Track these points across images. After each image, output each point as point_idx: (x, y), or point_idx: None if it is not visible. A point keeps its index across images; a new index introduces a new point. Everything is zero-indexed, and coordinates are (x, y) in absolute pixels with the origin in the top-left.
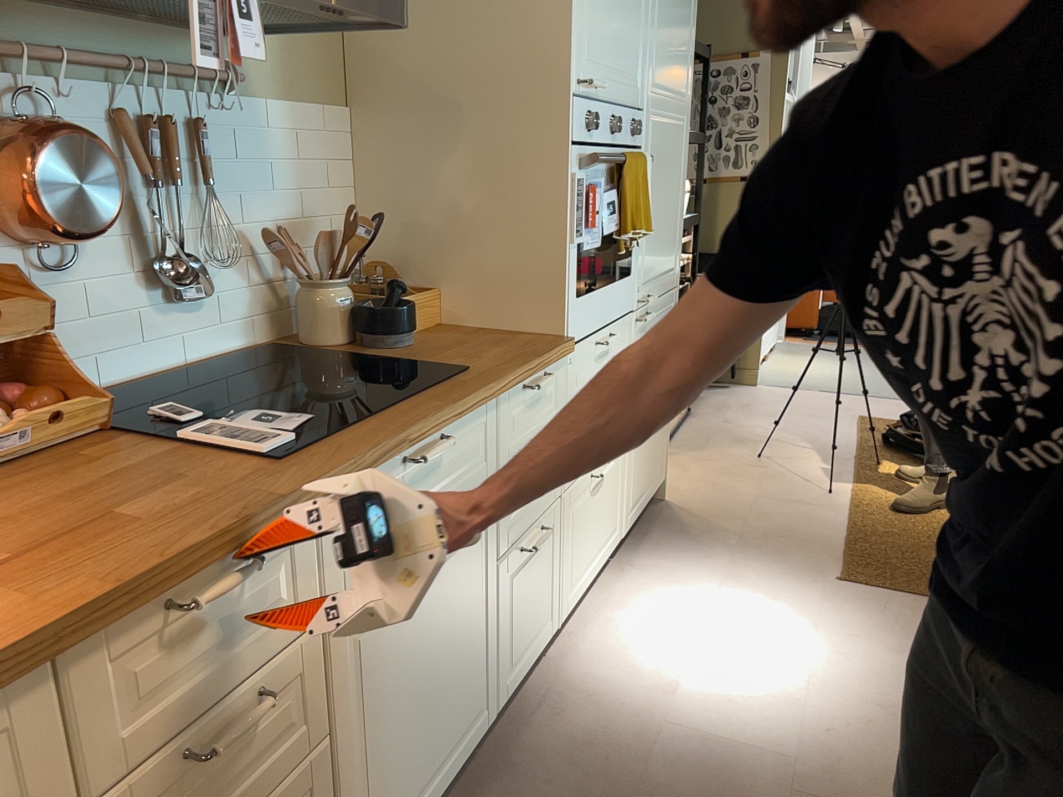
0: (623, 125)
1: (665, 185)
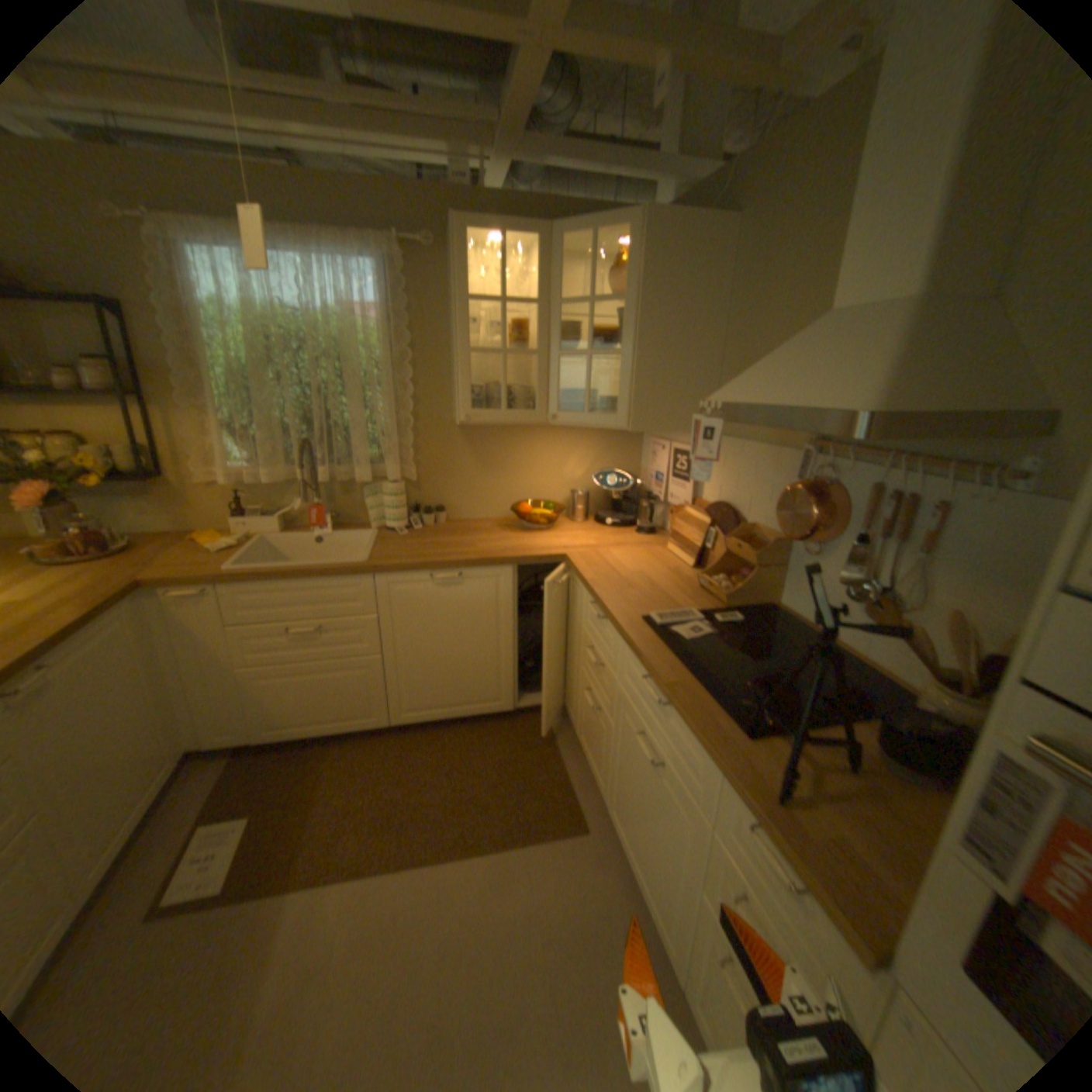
0: None
1: None
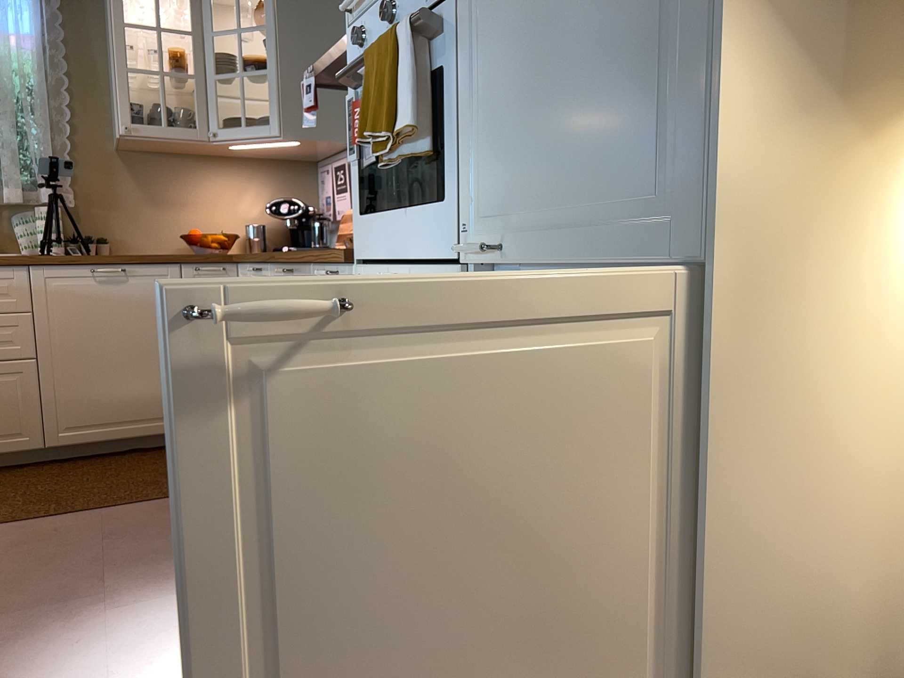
0: (389, 4)
1: (554, 3)
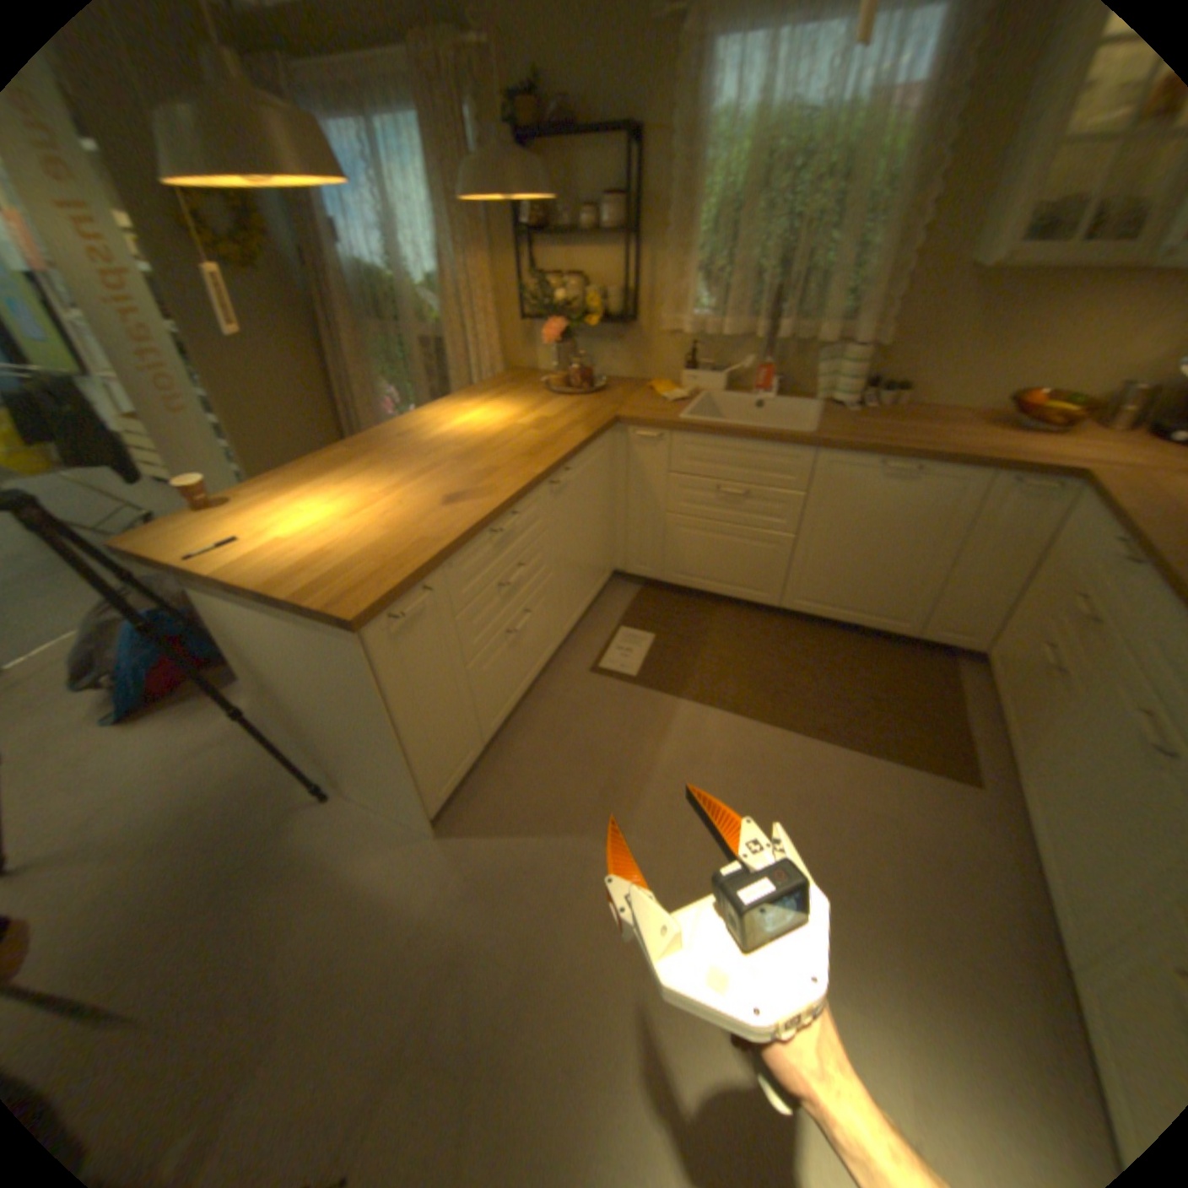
0: None
1: None
